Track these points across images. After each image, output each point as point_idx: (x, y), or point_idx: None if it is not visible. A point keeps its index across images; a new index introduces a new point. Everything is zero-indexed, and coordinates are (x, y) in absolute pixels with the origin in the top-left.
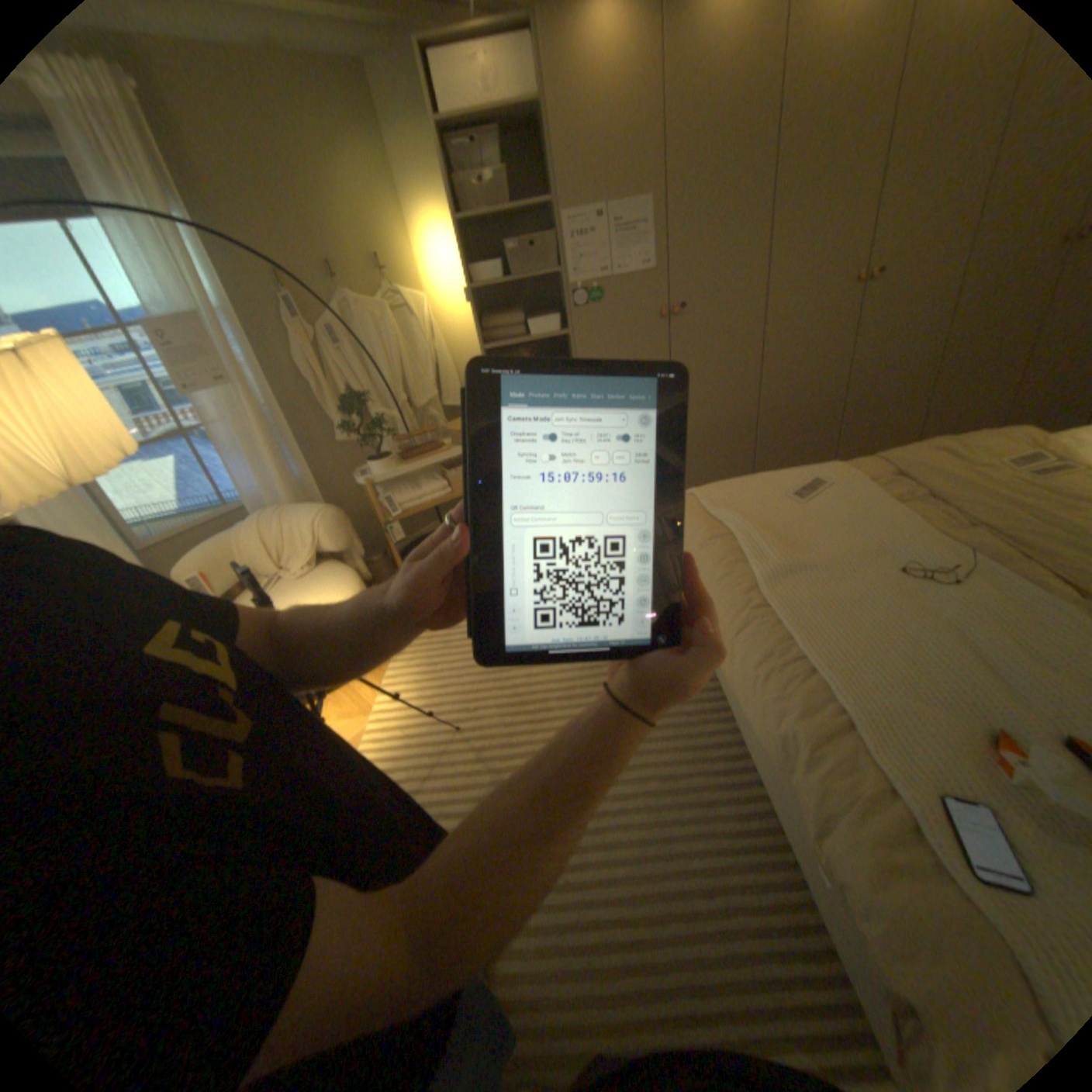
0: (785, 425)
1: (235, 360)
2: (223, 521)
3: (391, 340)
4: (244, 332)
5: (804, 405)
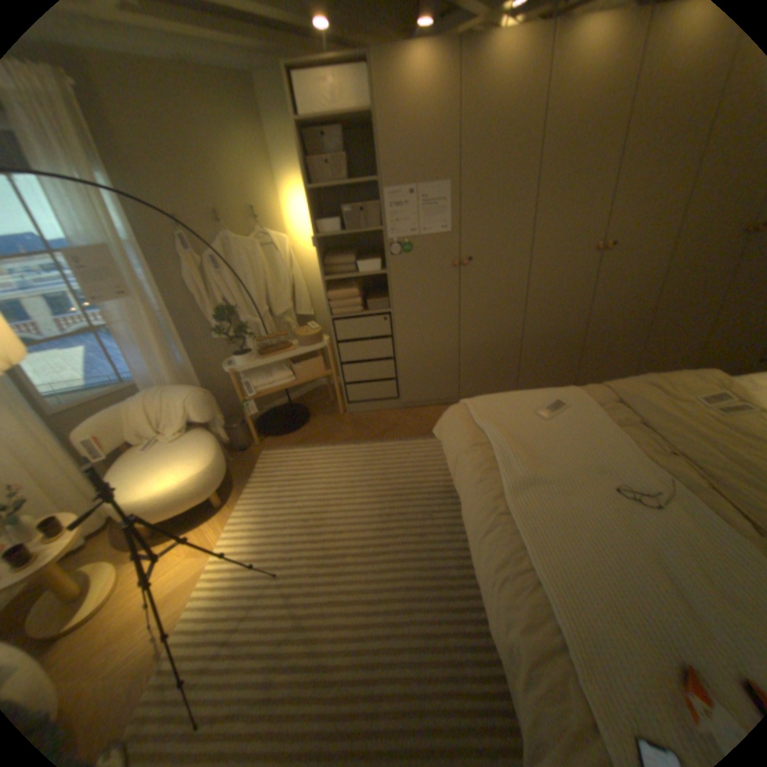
0: (541, 346)
1: (136, 278)
2: (118, 394)
3: (258, 267)
4: (143, 259)
5: (556, 333)
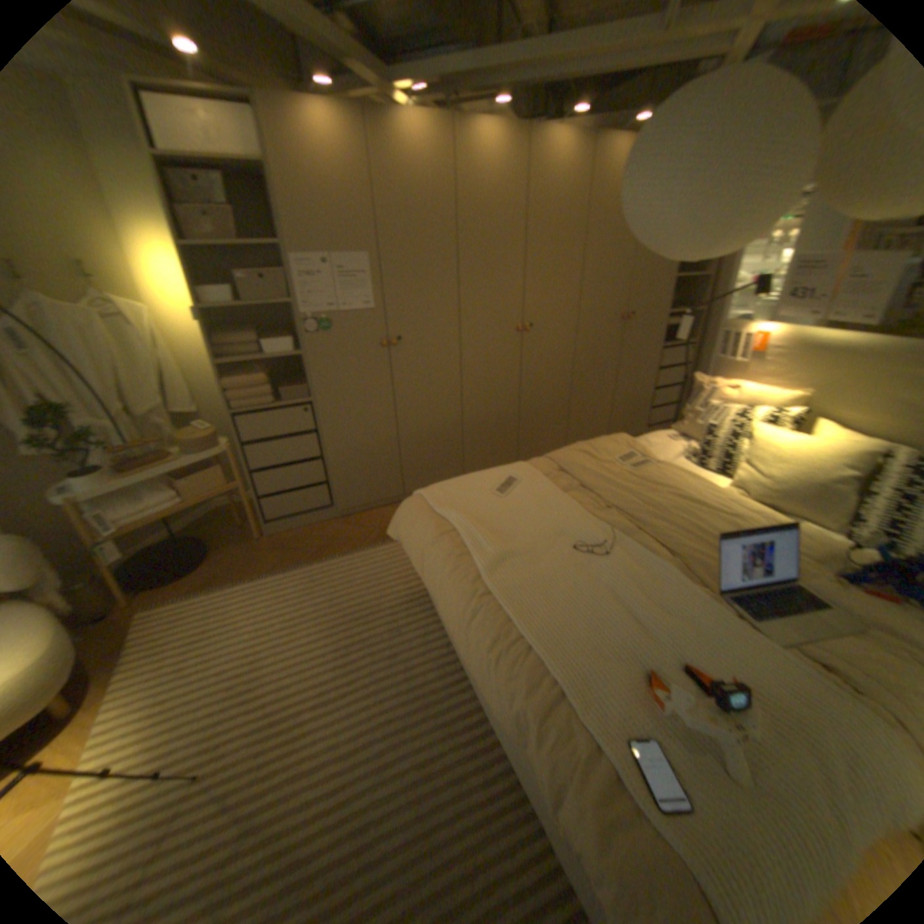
0: (481, 428)
1: None
2: None
3: (98, 348)
4: None
5: (492, 414)
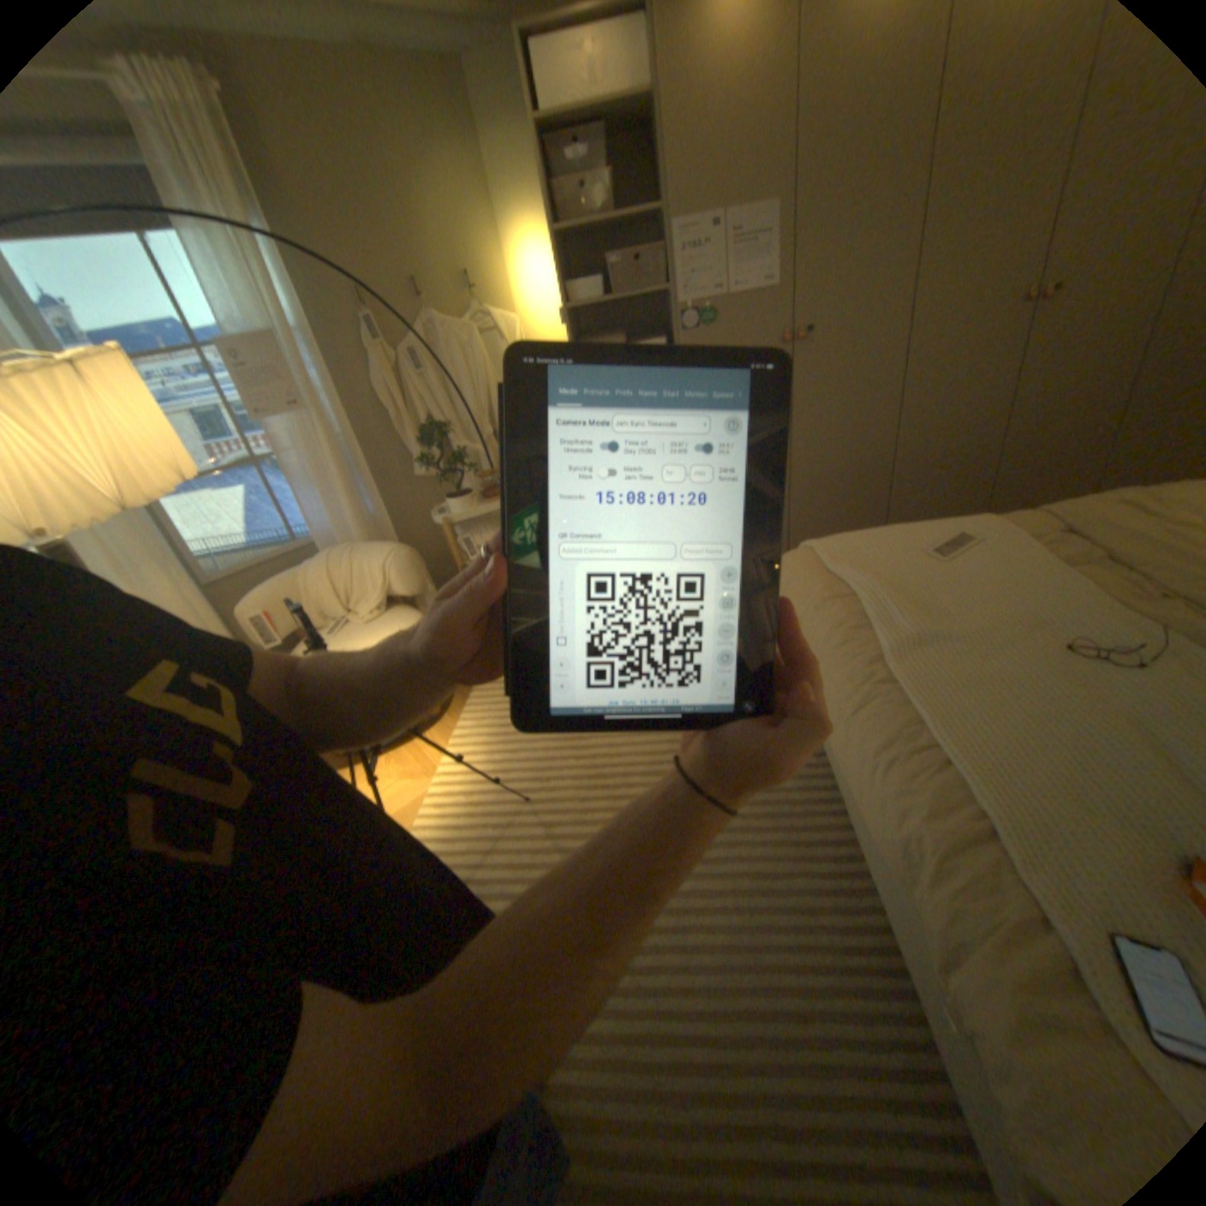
0: (927, 471)
1: (311, 384)
2: (292, 557)
3: (478, 366)
4: (321, 354)
5: (952, 448)
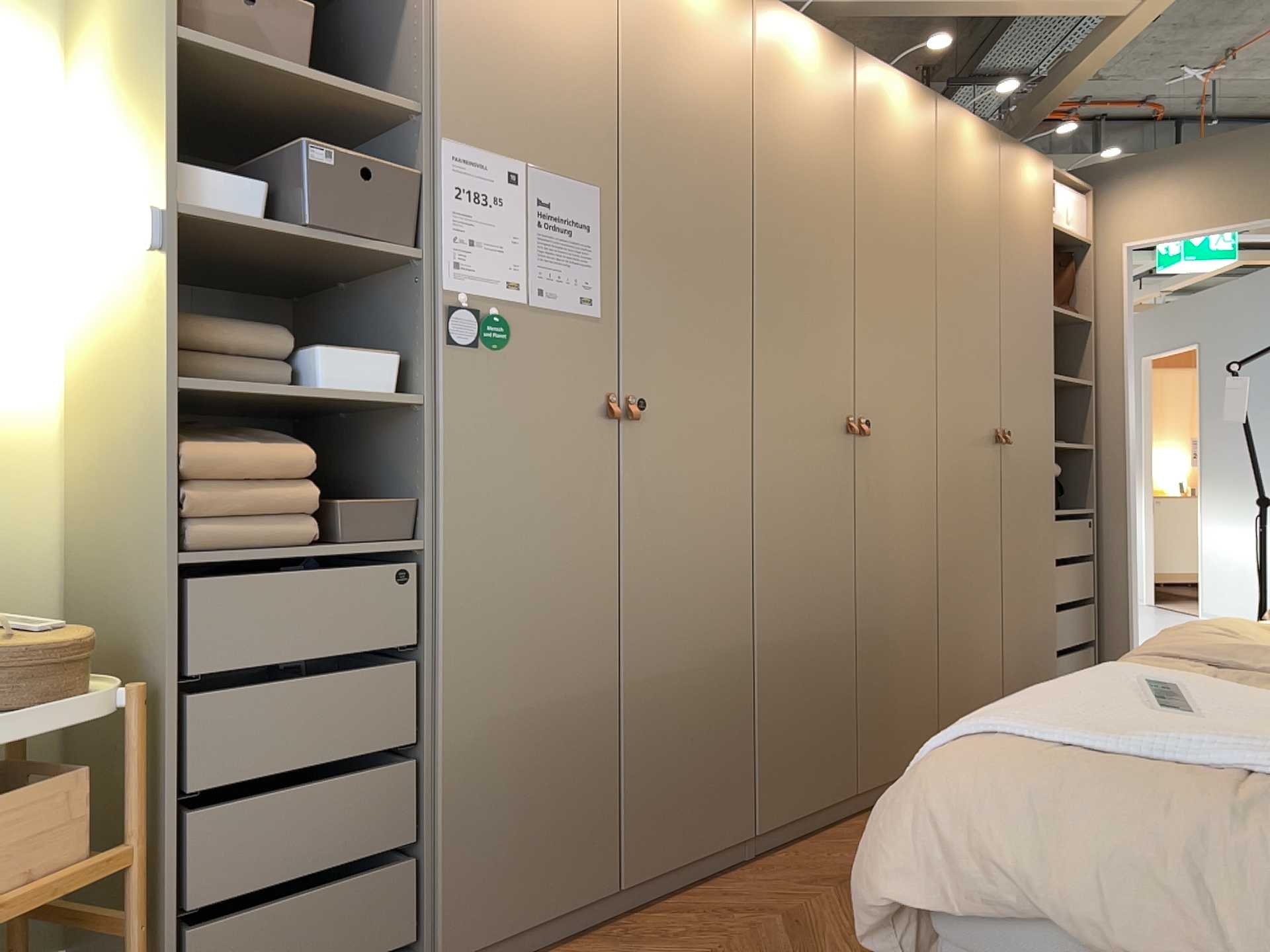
0: (783, 675)
1: None
2: None
3: None
4: None
5: (804, 636)
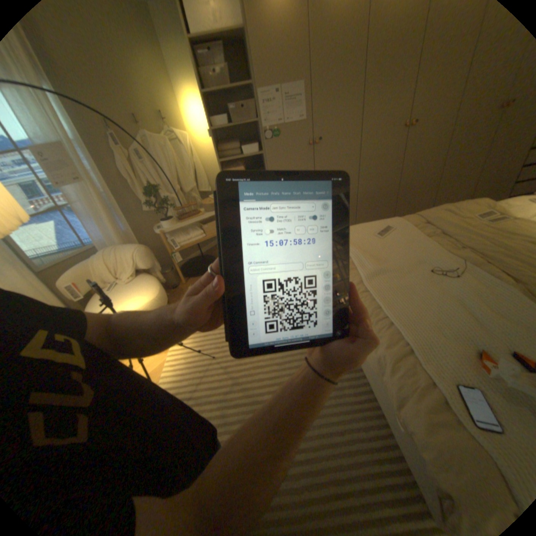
0: (370, 199)
1: (85, 168)
2: (83, 255)
3: (170, 157)
4: (88, 153)
5: (379, 189)
